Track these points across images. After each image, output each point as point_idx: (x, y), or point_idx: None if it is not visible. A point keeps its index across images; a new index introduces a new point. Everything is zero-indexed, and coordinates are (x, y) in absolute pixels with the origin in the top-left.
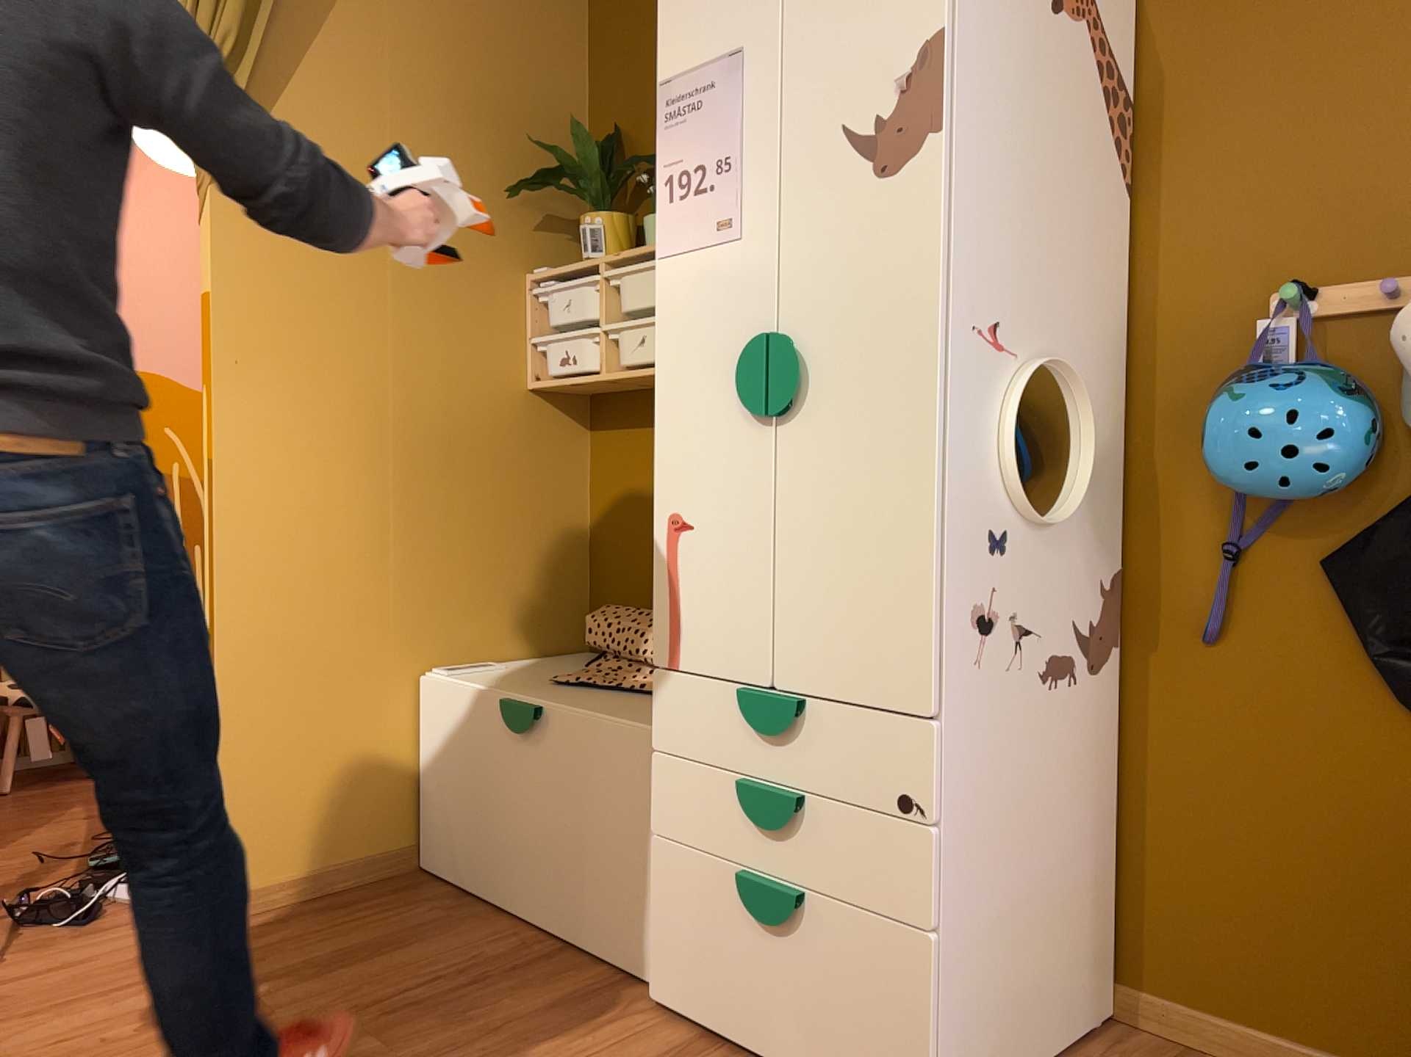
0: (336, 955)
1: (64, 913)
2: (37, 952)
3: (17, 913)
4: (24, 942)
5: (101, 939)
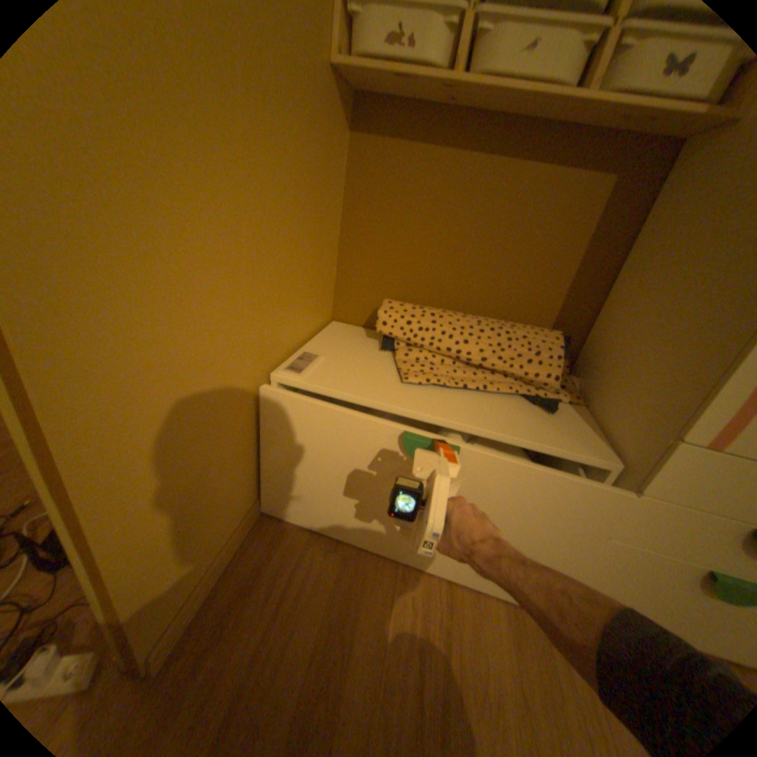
0: (317, 665)
1: None
2: None
3: None
4: None
5: None
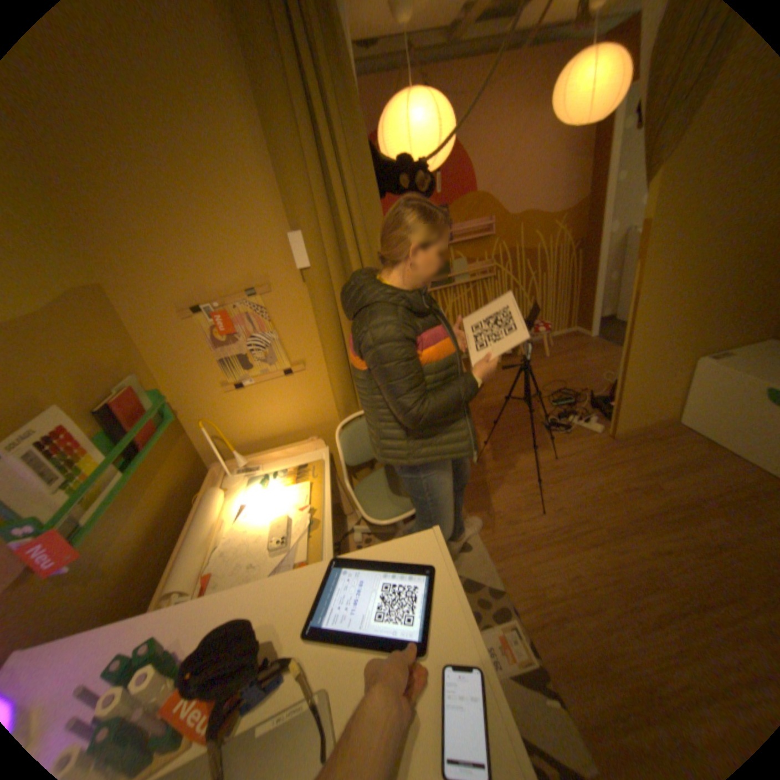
0: (676, 467)
1: (559, 426)
2: (563, 444)
3: (544, 424)
4: (556, 438)
5: (580, 442)
